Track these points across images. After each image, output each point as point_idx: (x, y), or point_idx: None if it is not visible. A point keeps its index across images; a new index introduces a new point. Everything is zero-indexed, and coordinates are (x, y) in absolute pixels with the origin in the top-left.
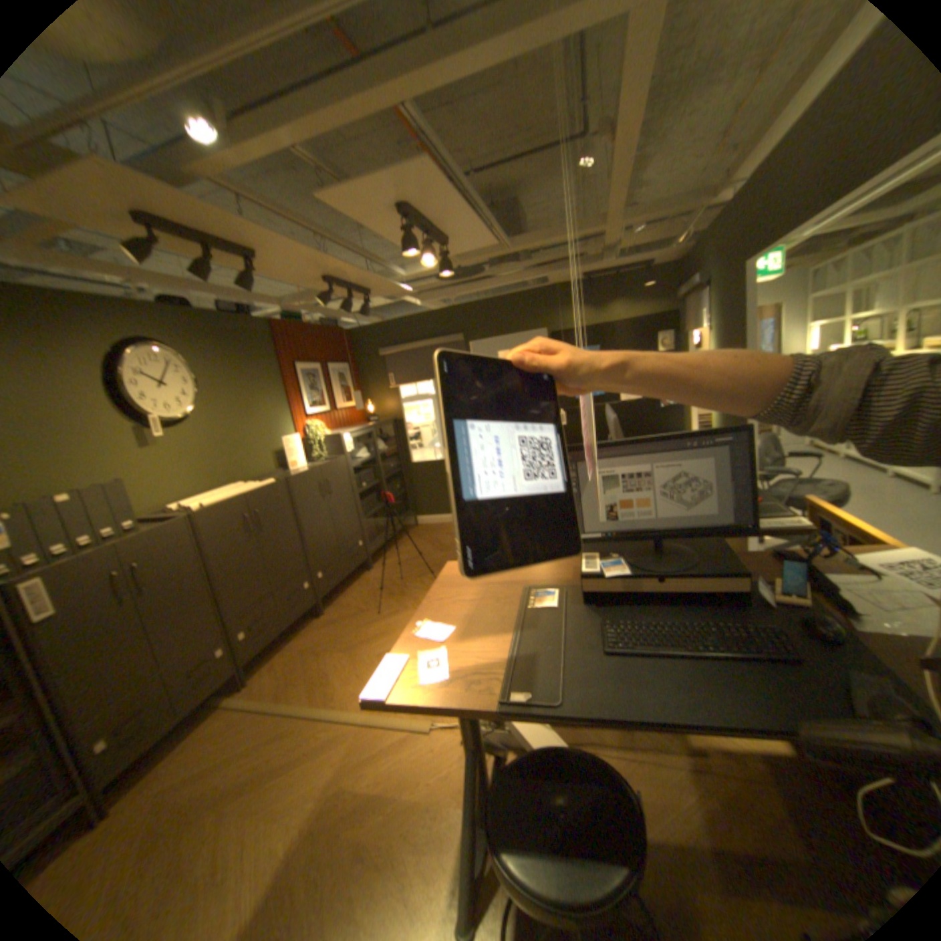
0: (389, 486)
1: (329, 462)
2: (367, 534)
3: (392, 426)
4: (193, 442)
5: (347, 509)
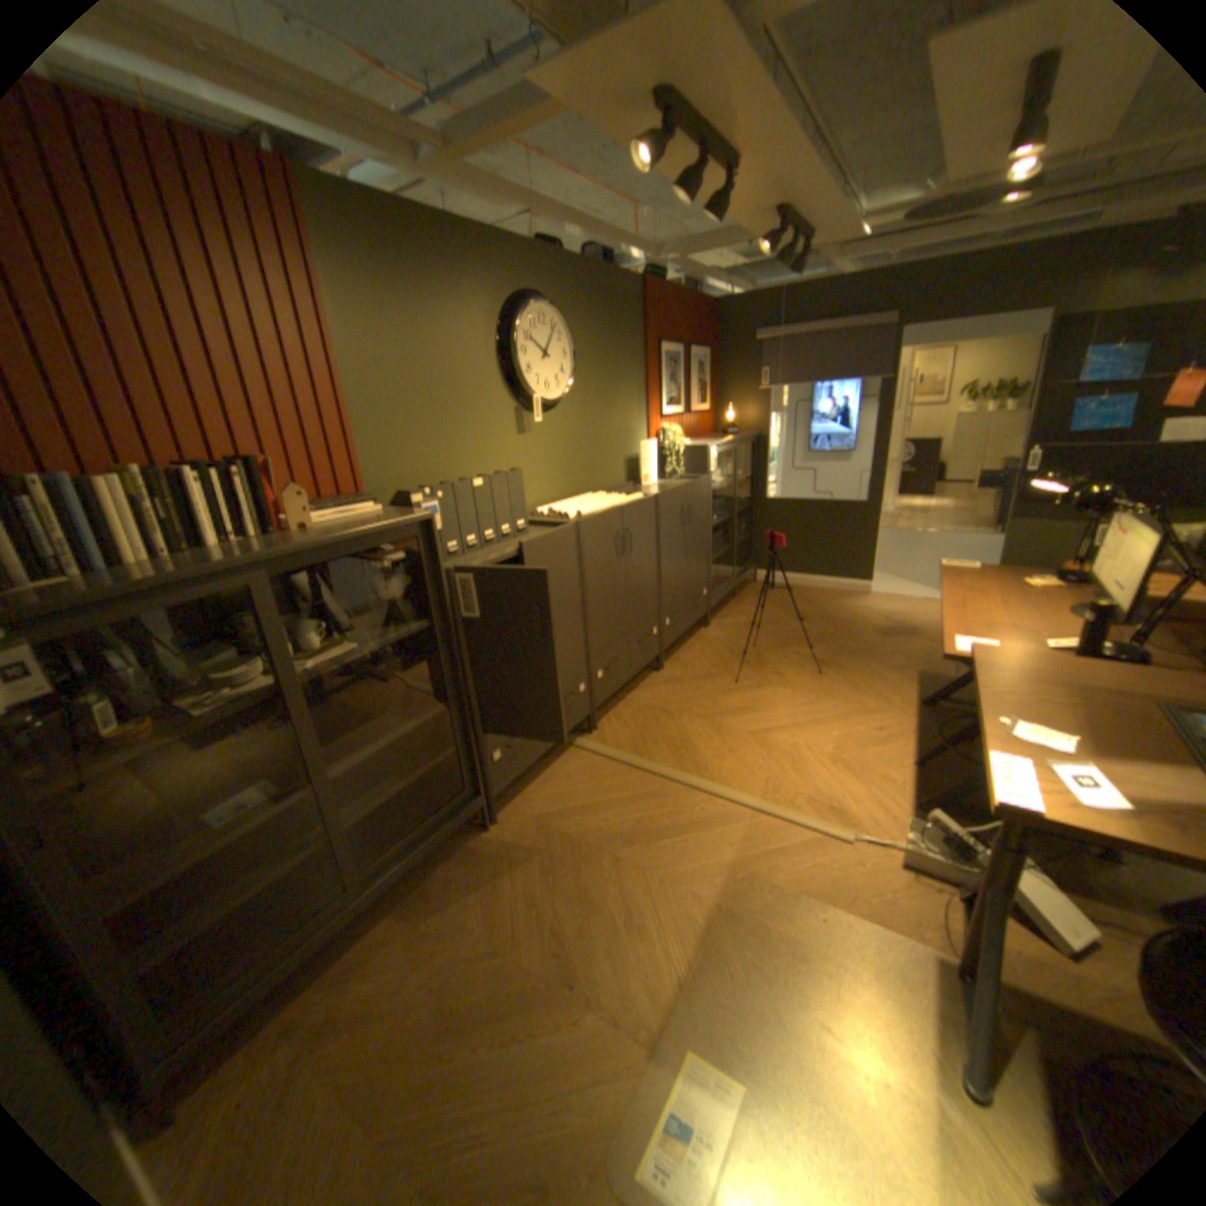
0: (735, 524)
1: (692, 481)
2: (711, 581)
3: (750, 443)
4: (559, 433)
5: (700, 545)
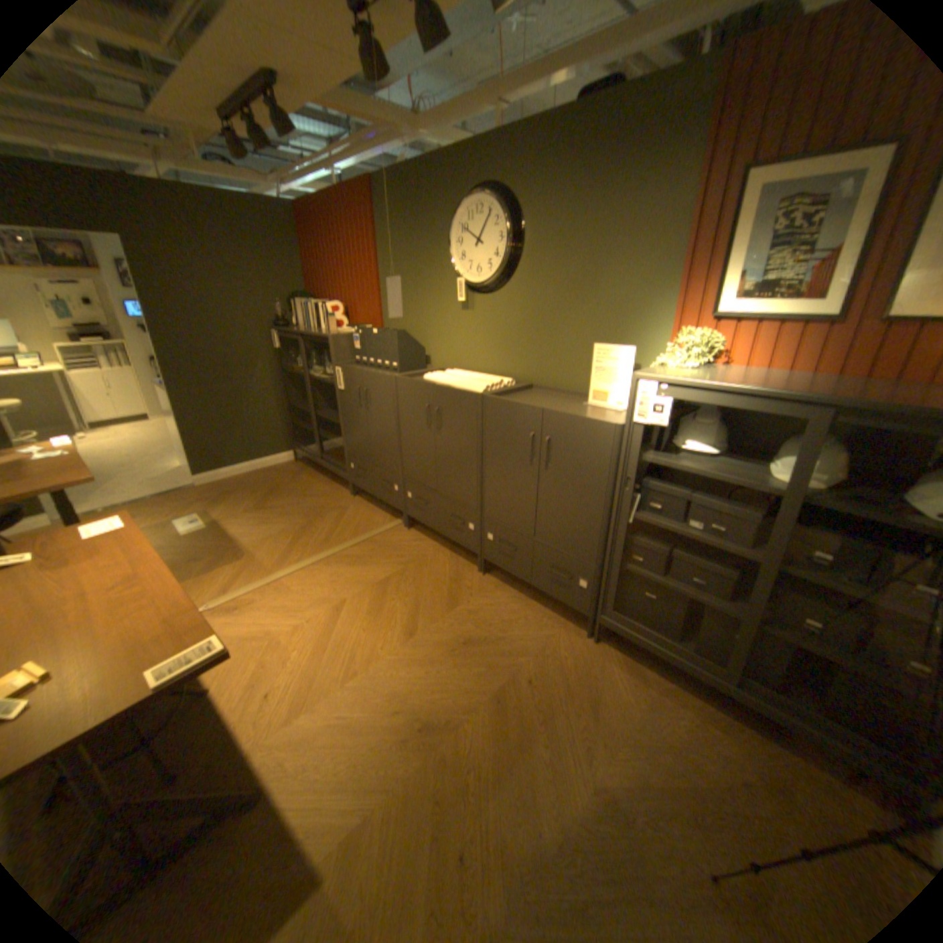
0: (842, 615)
1: (571, 413)
2: (614, 591)
3: None
4: (502, 314)
5: (576, 511)
